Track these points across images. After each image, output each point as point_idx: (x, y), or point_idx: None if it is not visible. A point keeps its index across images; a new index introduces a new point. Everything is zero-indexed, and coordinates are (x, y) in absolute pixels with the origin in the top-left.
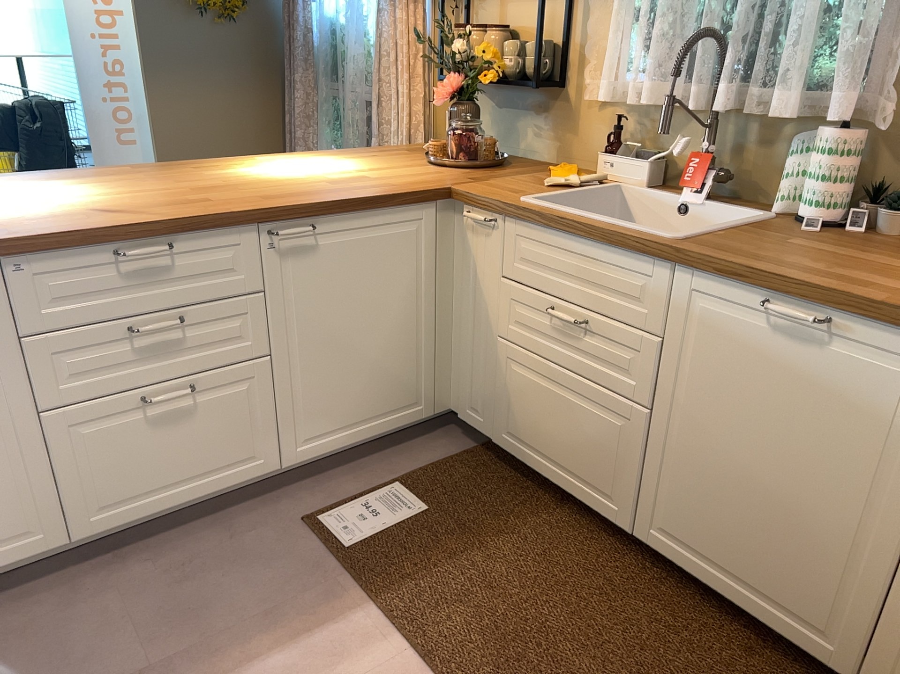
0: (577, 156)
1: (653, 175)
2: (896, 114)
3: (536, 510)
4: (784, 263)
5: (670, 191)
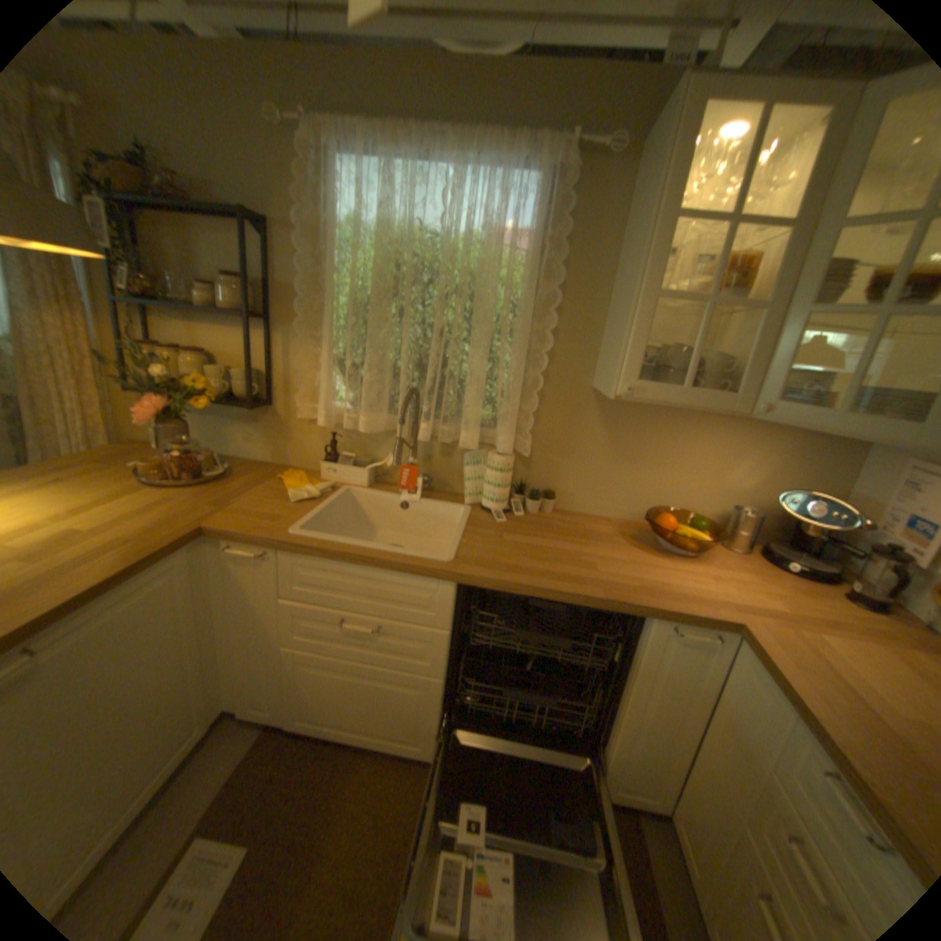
0: (294, 457)
1: (371, 476)
2: (532, 445)
3: (345, 776)
4: (529, 569)
5: (386, 488)
